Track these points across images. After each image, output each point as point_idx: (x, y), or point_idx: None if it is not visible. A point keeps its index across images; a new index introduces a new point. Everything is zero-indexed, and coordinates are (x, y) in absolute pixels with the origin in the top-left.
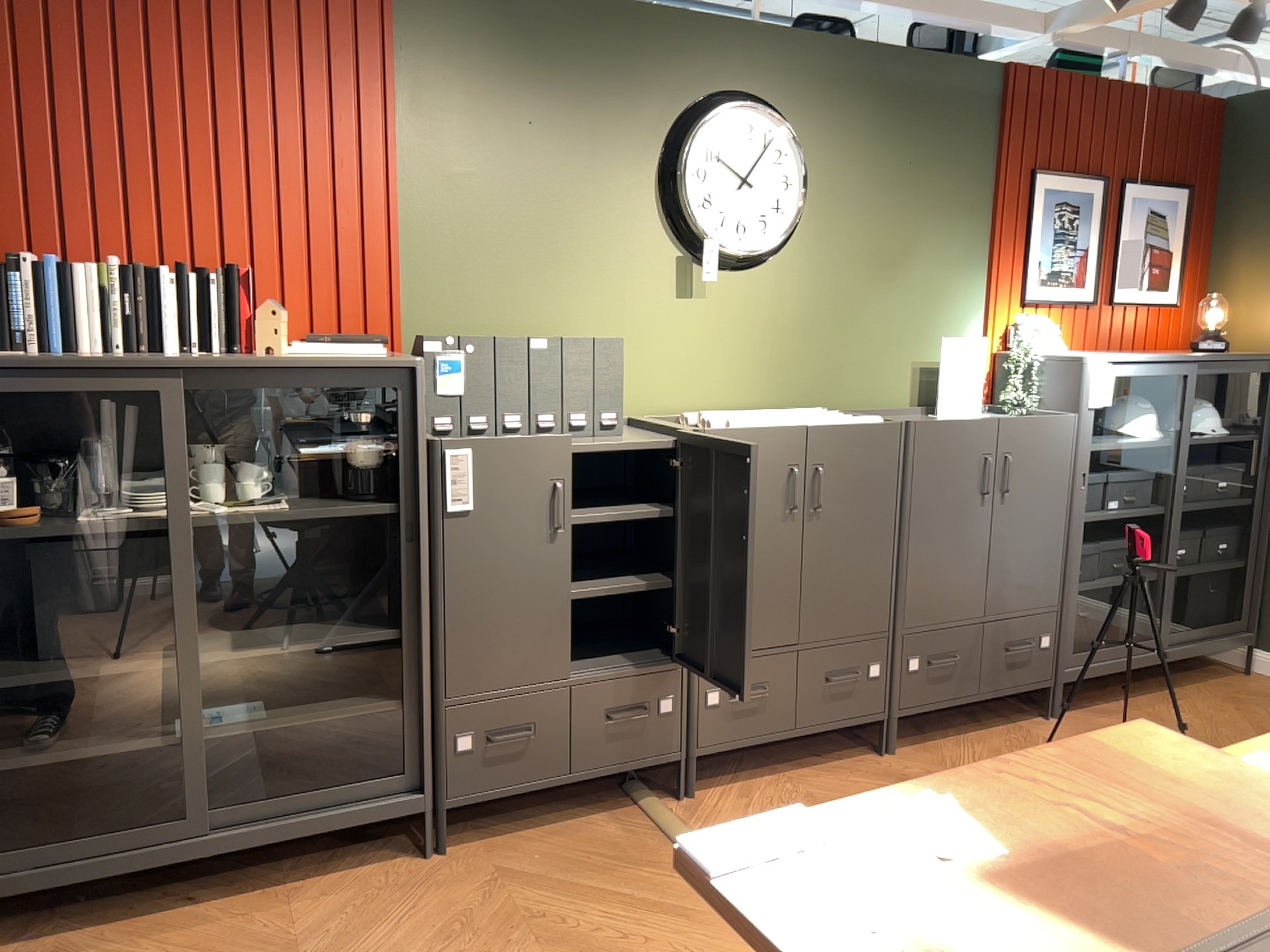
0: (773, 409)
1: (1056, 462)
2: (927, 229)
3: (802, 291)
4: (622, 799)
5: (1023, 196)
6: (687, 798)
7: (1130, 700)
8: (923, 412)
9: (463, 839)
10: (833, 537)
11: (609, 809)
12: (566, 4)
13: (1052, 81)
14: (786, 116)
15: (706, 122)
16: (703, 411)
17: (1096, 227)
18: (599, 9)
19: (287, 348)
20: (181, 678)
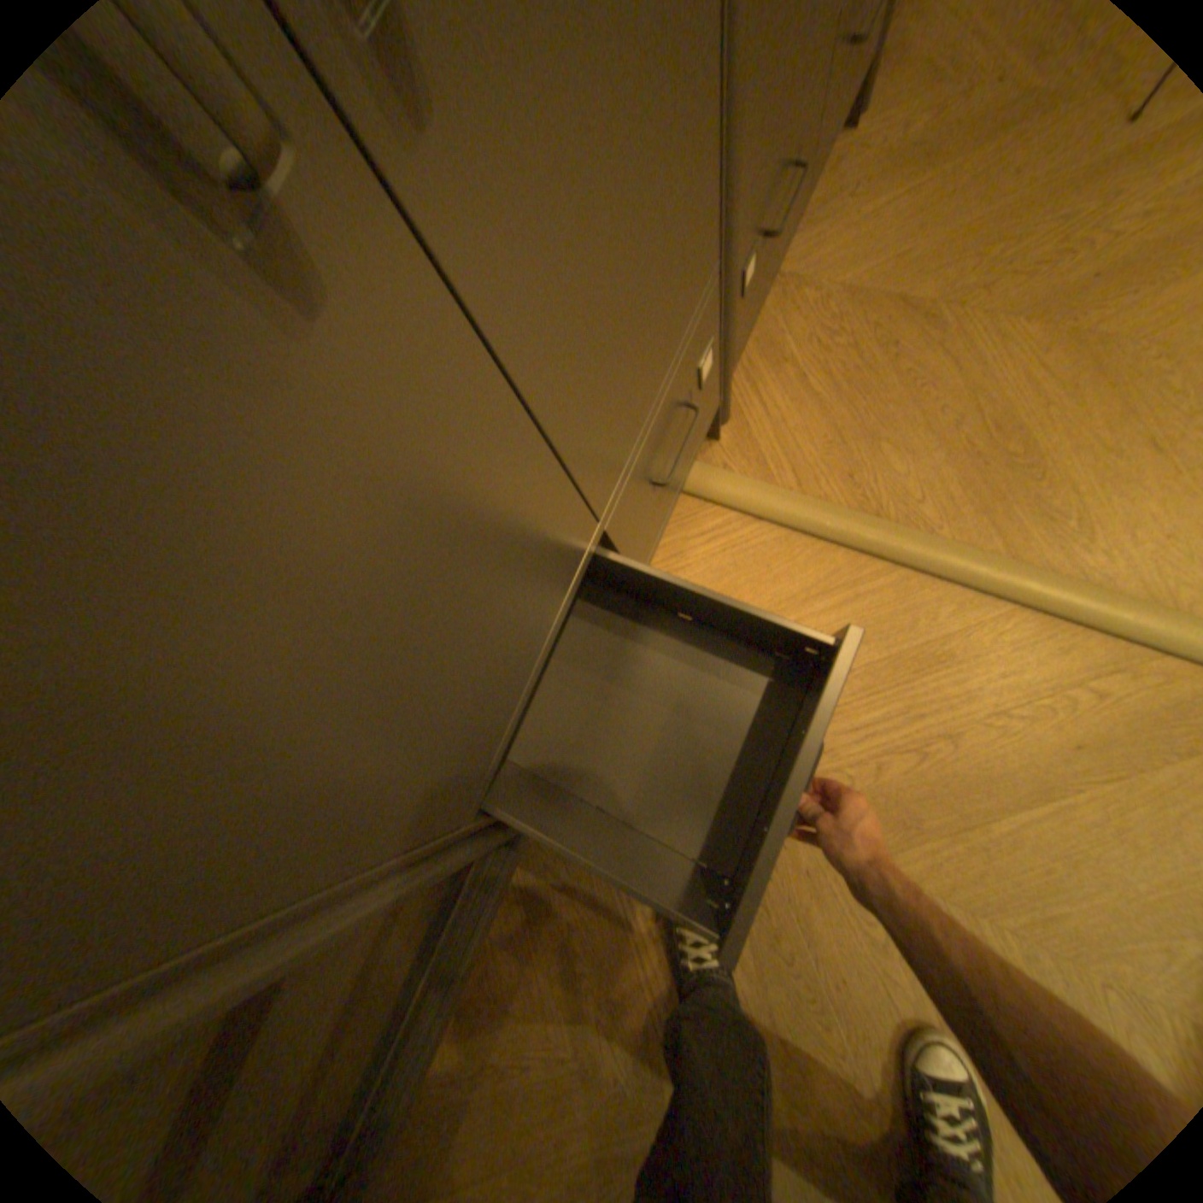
0: None
1: None
2: None
3: None
4: None
5: None
6: (725, 428)
7: None
8: None
9: None
10: None
11: None
12: None
13: None
14: None
15: None
16: None
17: None
18: None
19: None
20: None
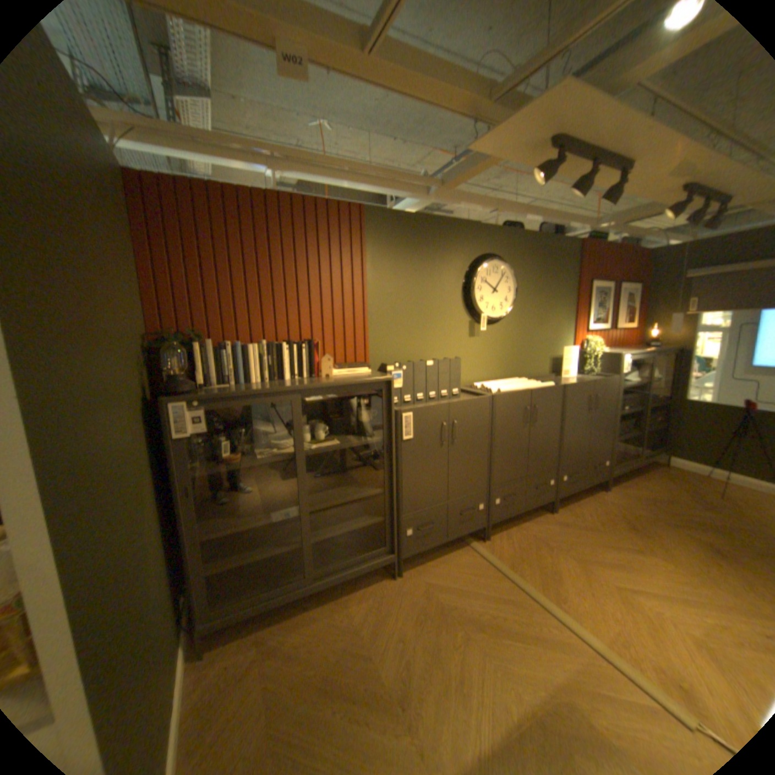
0: (502, 379)
1: (613, 395)
2: (556, 304)
3: (513, 332)
4: (462, 543)
5: (588, 289)
6: (489, 542)
7: (632, 482)
8: (555, 376)
9: (407, 569)
10: (540, 432)
11: (459, 549)
12: (429, 219)
13: (599, 244)
14: (508, 262)
15: (483, 266)
16: (478, 382)
17: (612, 300)
18: (441, 221)
19: (334, 373)
20: (302, 521)
